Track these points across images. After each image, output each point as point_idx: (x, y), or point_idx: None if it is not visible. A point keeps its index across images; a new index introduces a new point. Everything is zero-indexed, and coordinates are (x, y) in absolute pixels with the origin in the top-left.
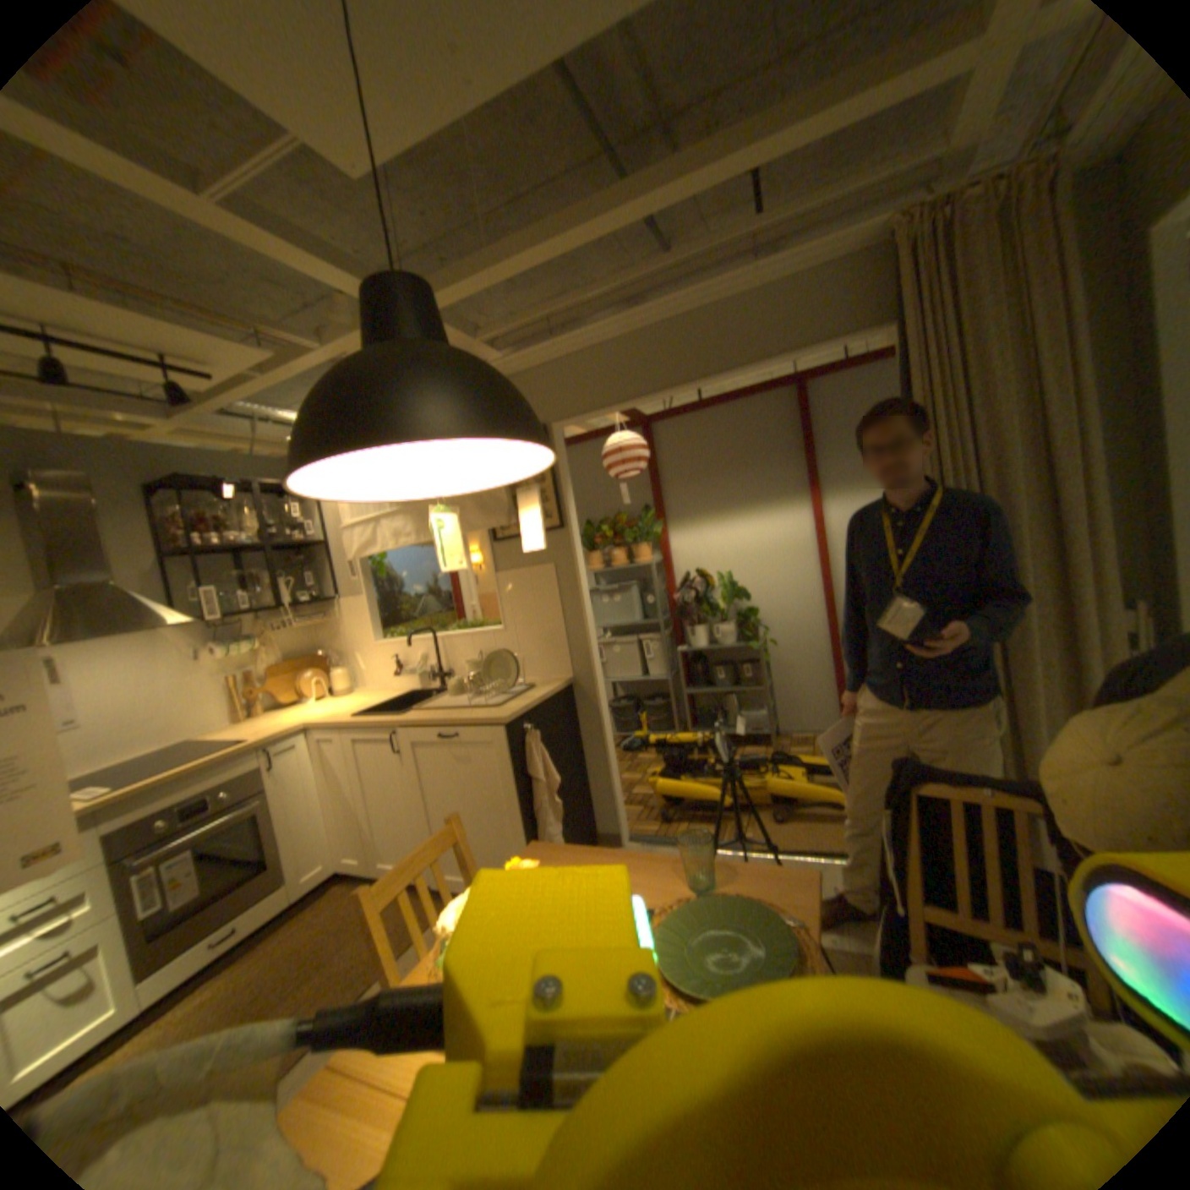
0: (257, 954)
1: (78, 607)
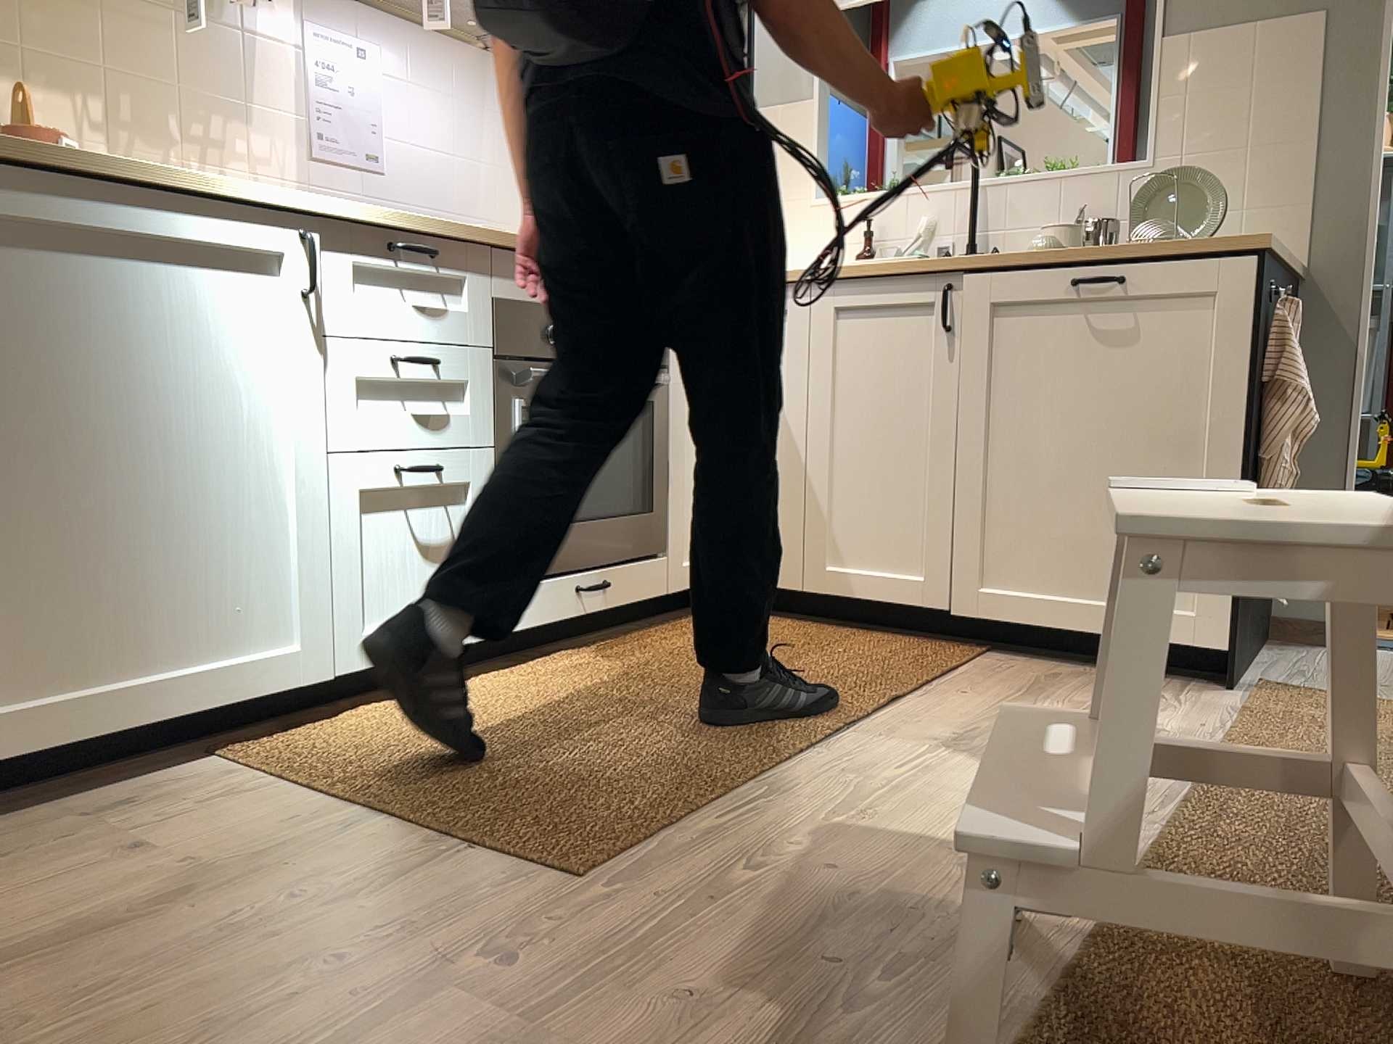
0: (641, 644)
1: None
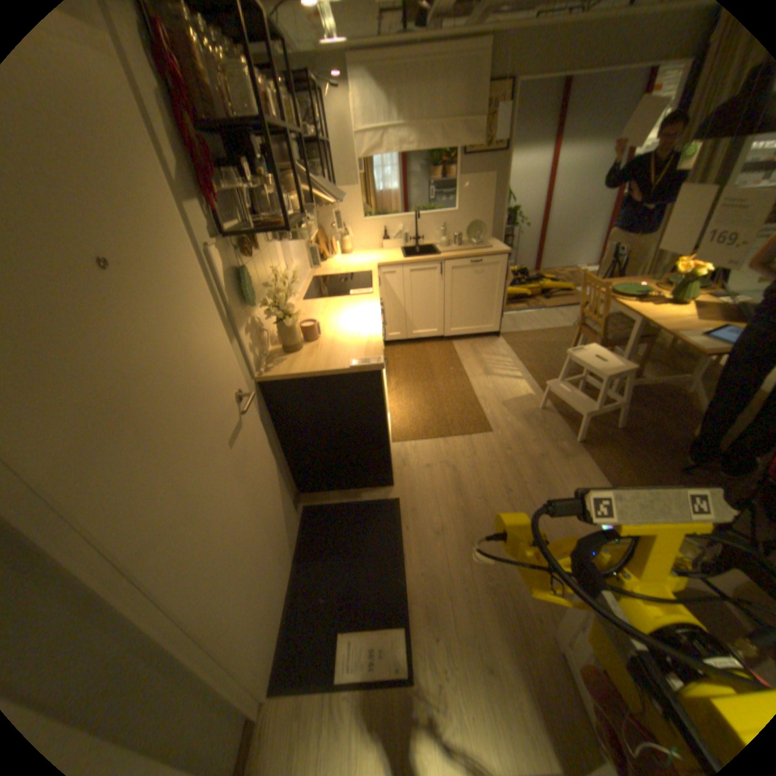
0: (393, 370)
1: (322, 182)
